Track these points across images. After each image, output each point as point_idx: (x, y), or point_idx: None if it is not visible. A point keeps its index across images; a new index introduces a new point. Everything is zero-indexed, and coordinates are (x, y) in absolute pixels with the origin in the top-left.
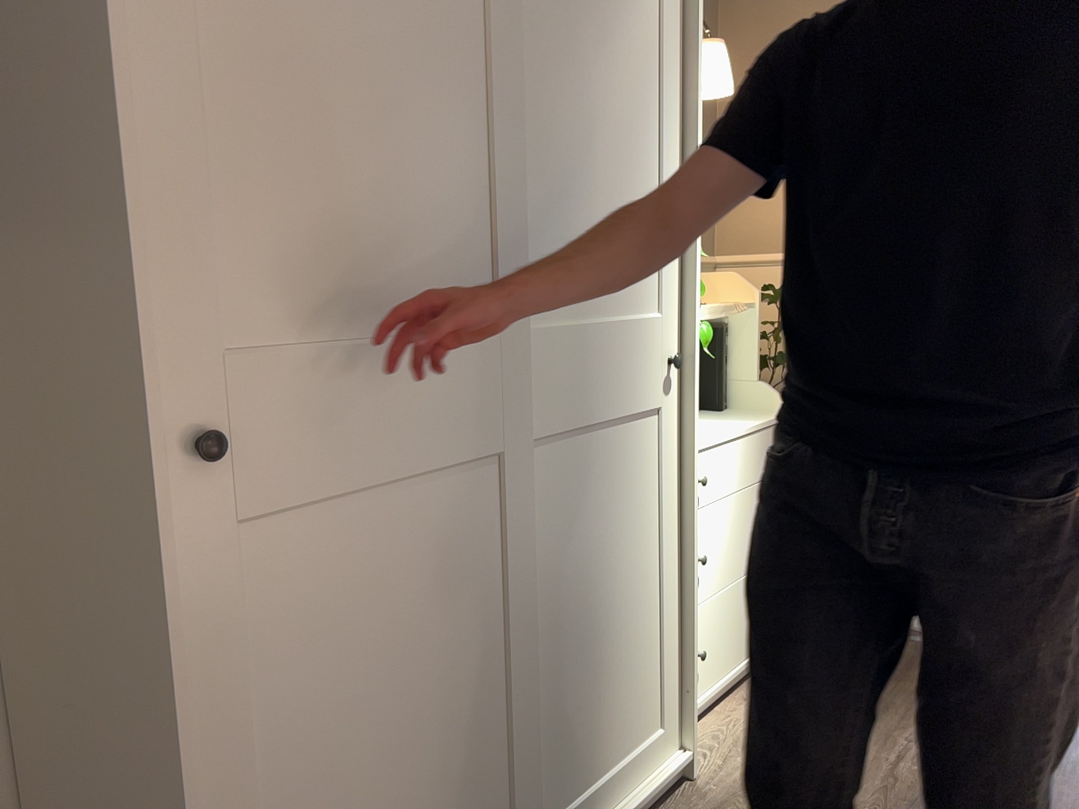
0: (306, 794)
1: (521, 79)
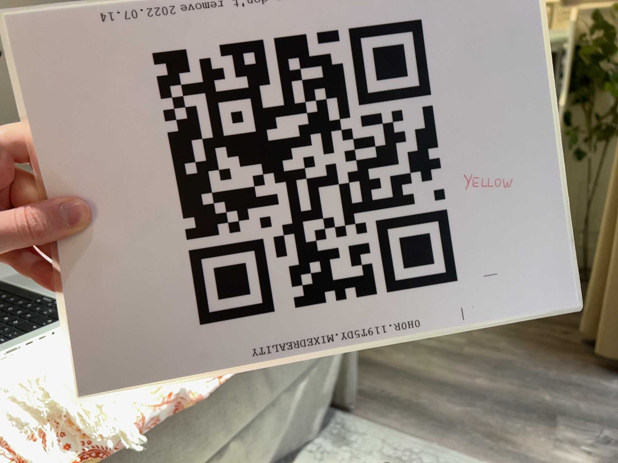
0: None
1: None
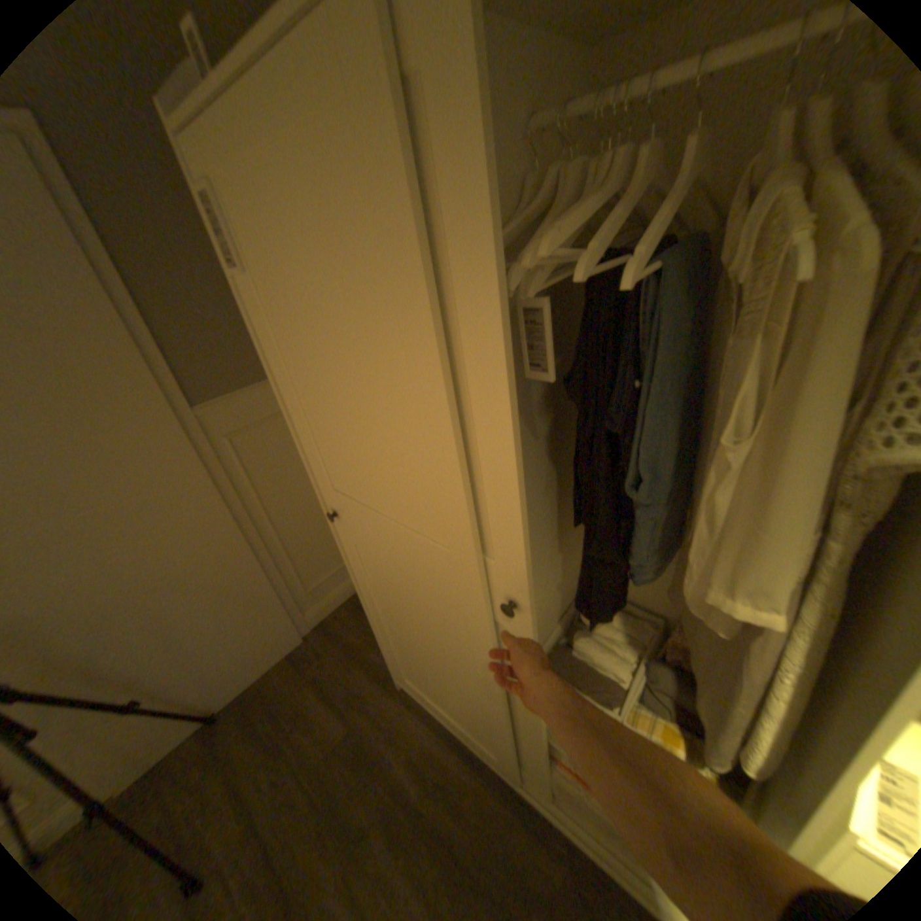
0: (392, 630)
1: (455, 358)
